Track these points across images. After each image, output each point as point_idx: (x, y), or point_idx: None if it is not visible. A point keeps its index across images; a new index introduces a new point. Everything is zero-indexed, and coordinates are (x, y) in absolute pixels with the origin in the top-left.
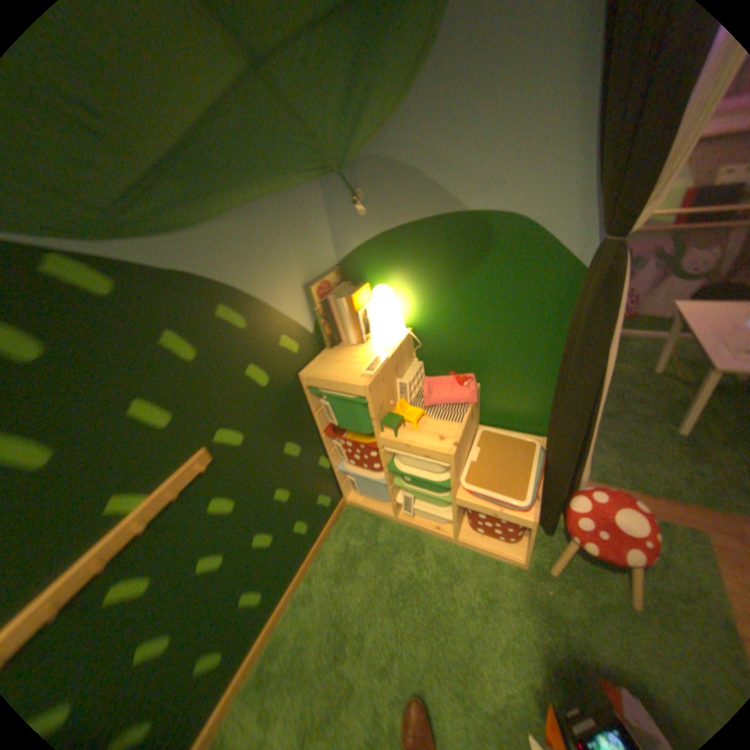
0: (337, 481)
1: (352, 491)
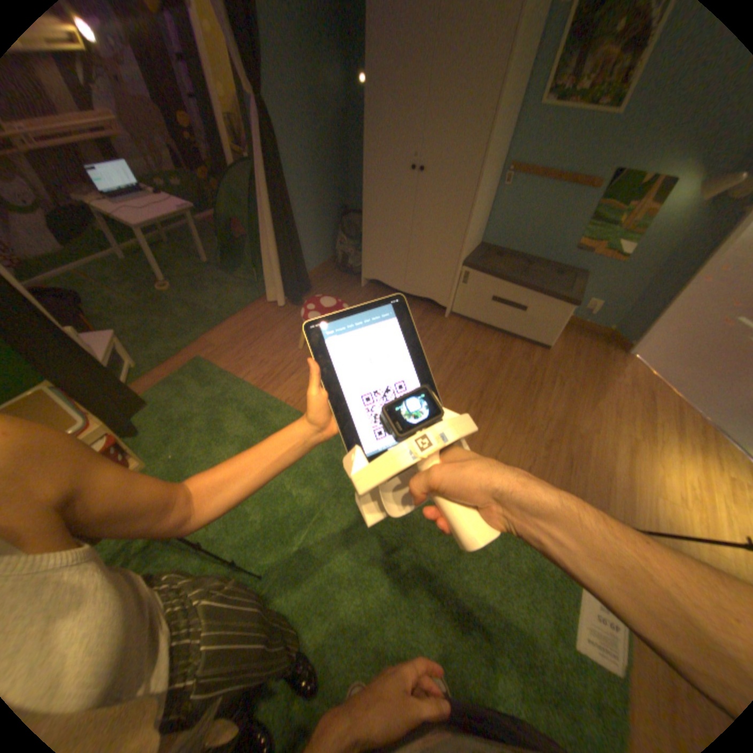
0: None
1: None
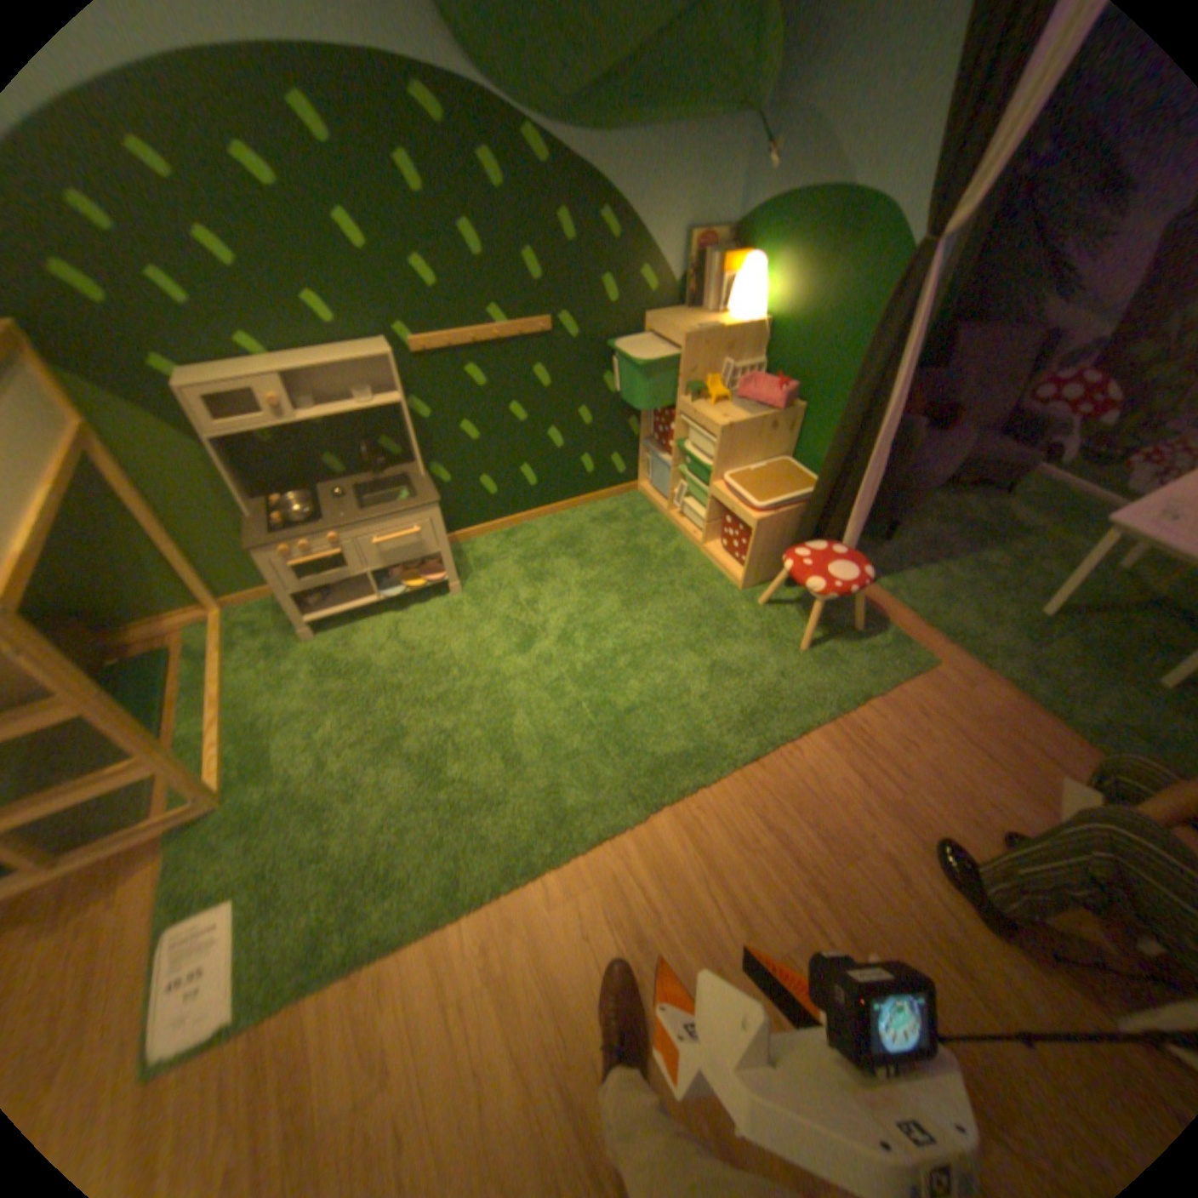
0: (637, 459)
1: (644, 474)
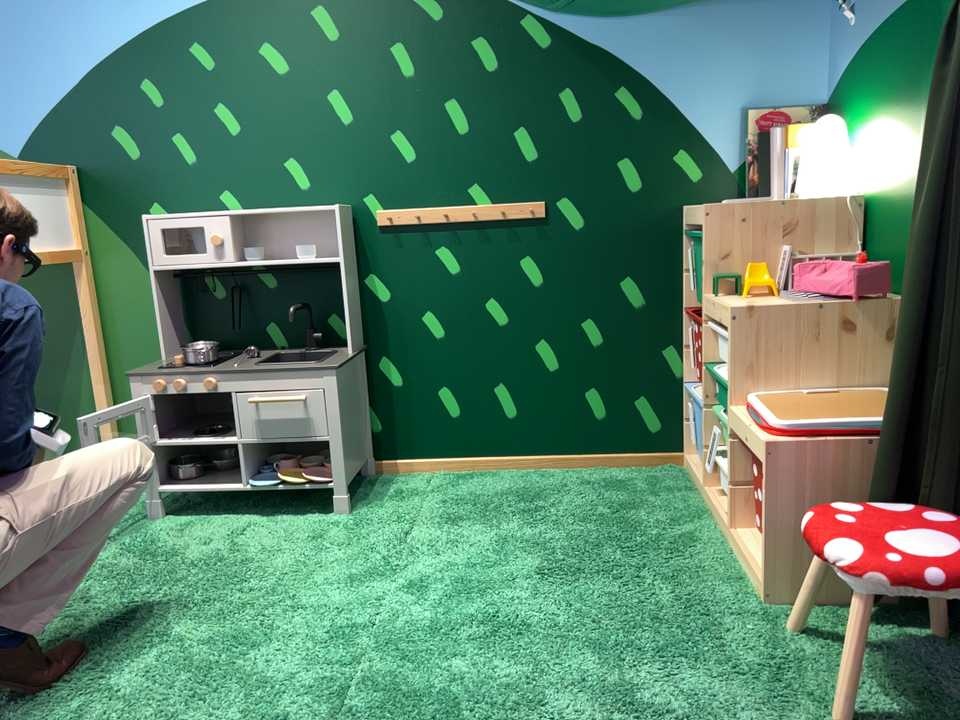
0: (682, 411)
1: (687, 432)
